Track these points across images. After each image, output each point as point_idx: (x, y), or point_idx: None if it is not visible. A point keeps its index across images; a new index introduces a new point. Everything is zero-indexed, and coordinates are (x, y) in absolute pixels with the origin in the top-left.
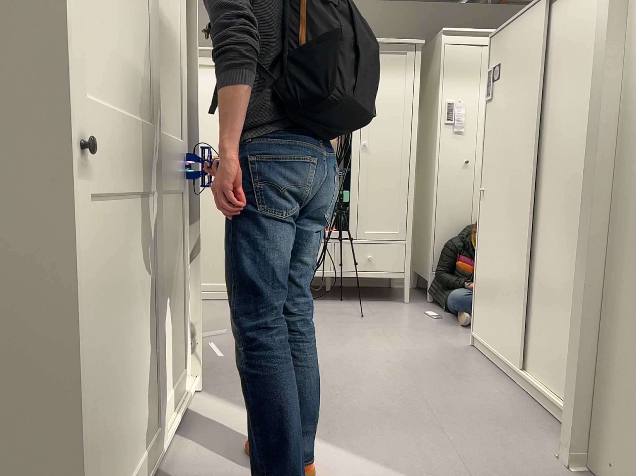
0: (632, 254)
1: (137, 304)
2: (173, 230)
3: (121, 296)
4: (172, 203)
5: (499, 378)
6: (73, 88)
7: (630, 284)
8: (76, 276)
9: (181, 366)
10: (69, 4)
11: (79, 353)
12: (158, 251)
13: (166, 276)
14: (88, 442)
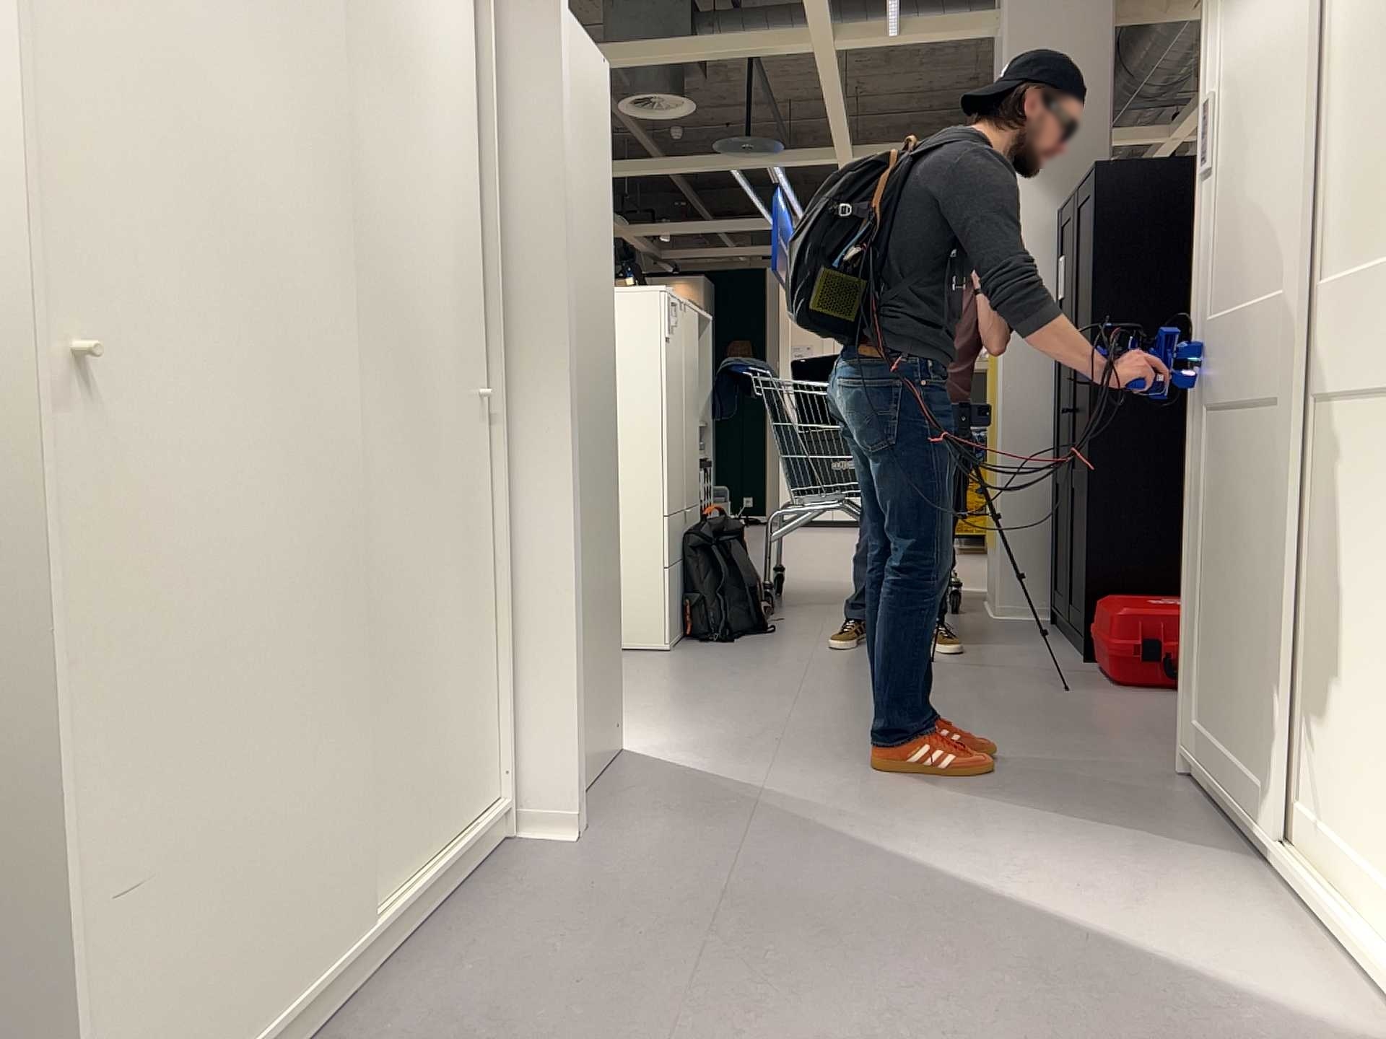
0: (564, 472)
1: (1246, 545)
2: (1379, 479)
3: (1228, 516)
4: (1382, 412)
5: (352, 1031)
6: (1201, 311)
7: (564, 513)
8: (1191, 465)
9: (1383, 853)
10: (1203, 244)
11: (1189, 530)
12: (1325, 505)
13: (1343, 569)
14: (1191, 617)
